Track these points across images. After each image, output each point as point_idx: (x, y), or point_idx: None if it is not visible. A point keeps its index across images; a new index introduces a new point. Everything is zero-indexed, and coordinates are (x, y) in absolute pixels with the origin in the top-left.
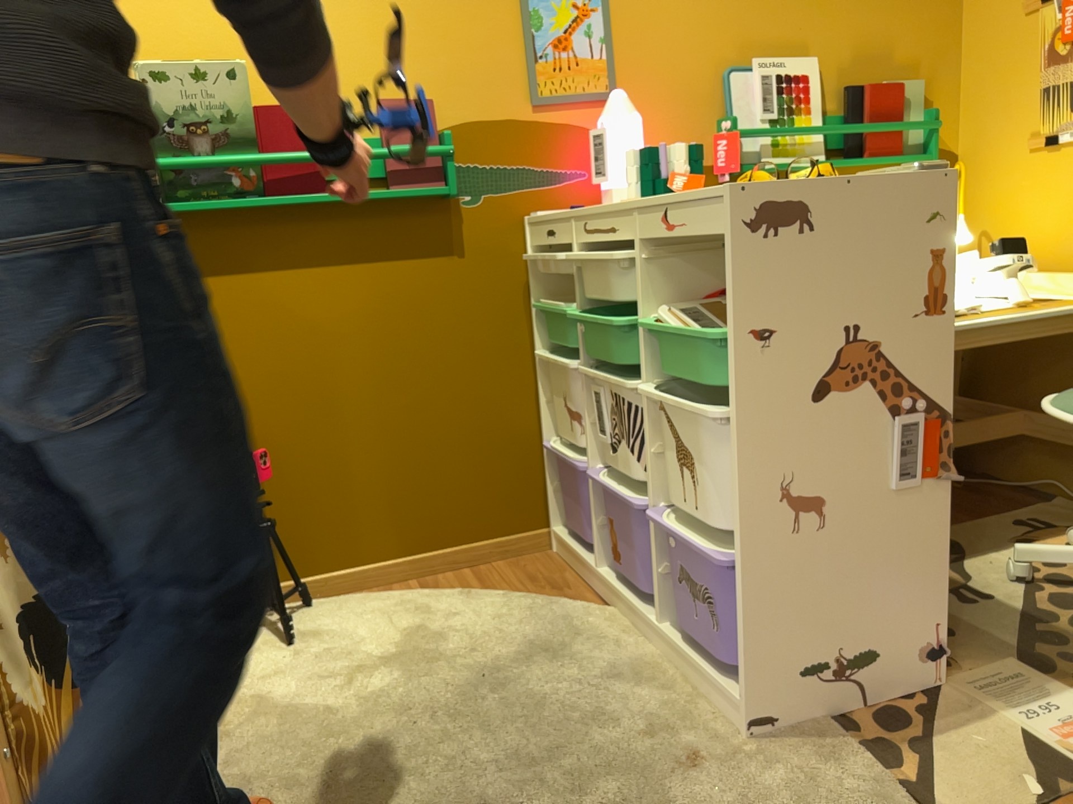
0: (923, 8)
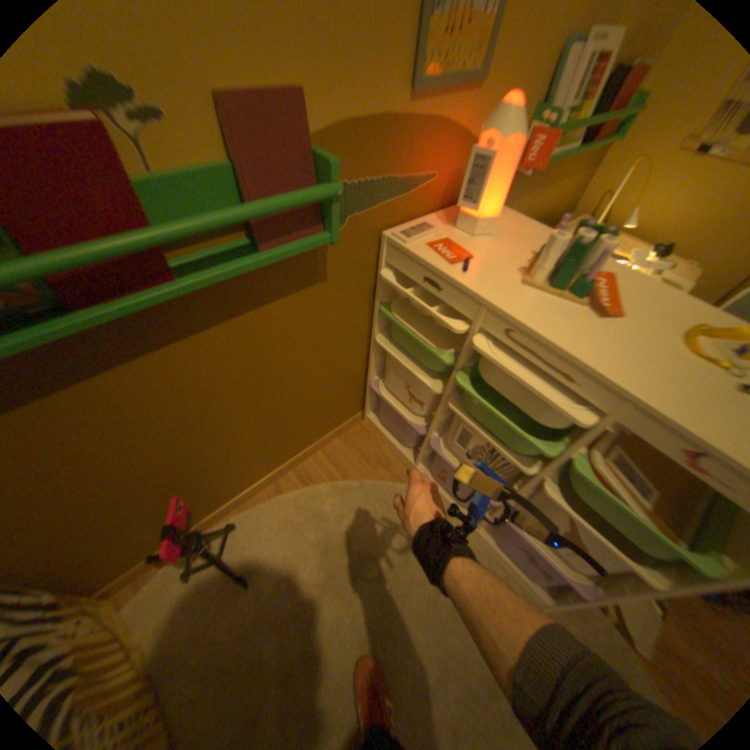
0: None
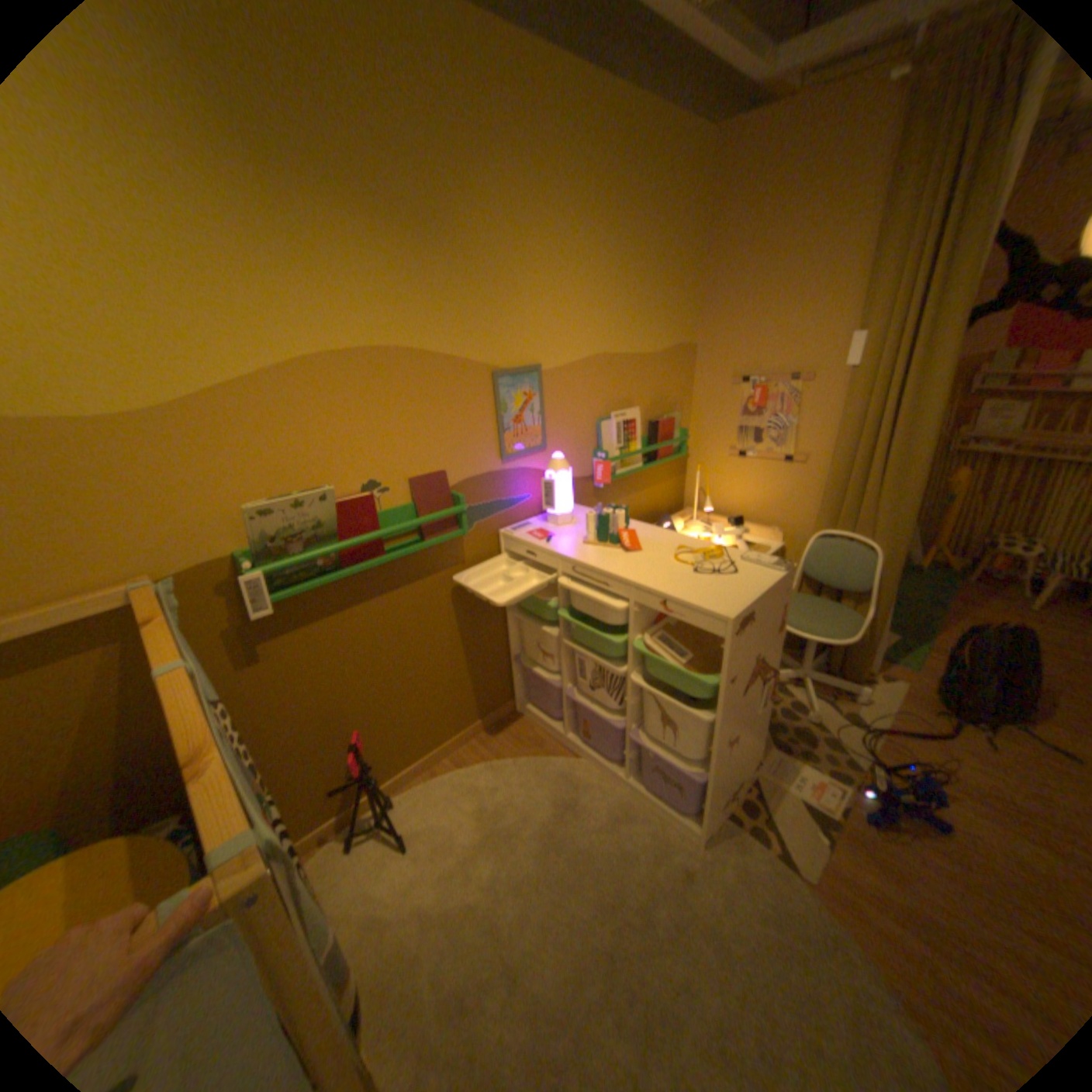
0: (680, 370)
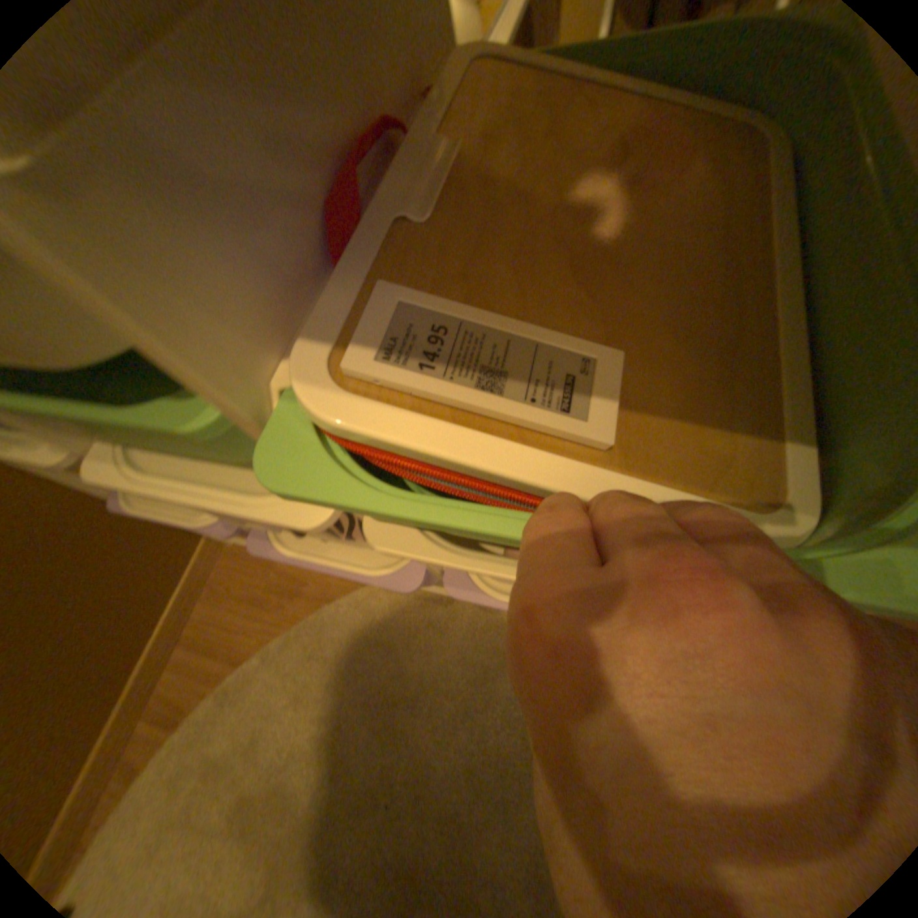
0: None
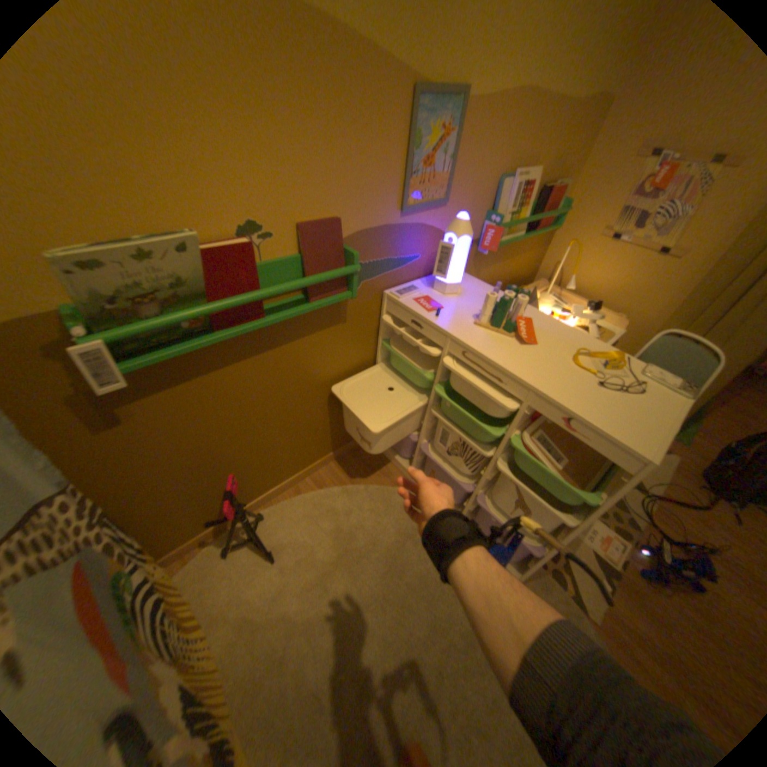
0: (590, 128)
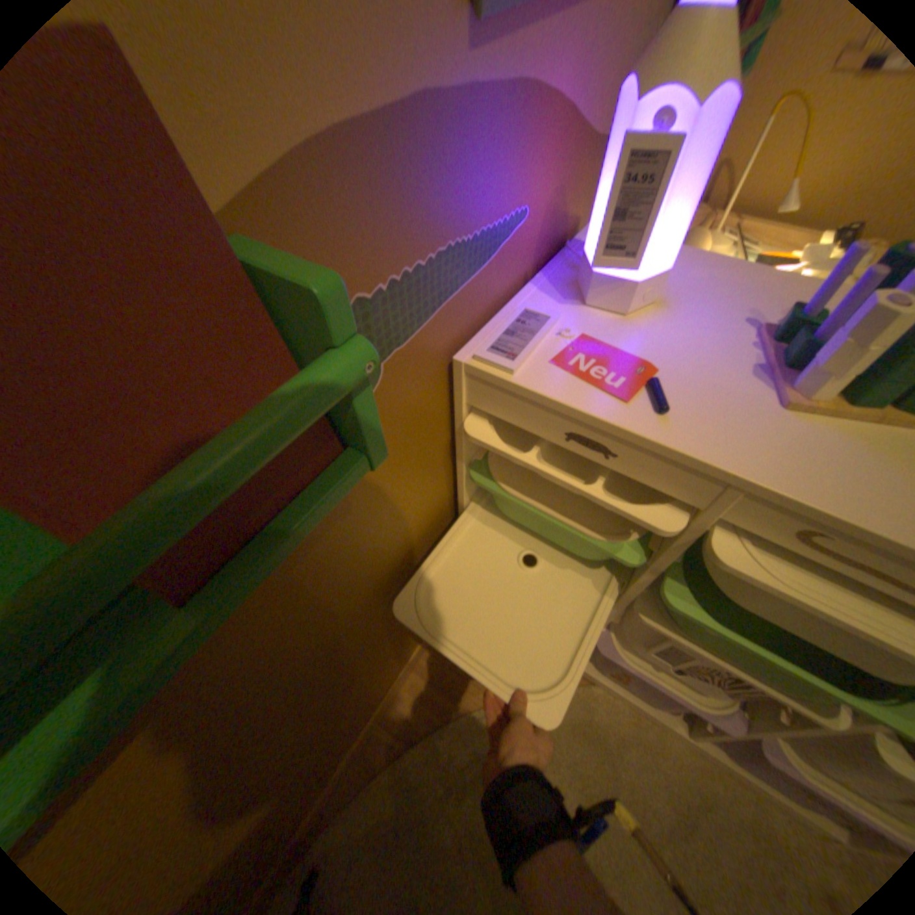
0: None
